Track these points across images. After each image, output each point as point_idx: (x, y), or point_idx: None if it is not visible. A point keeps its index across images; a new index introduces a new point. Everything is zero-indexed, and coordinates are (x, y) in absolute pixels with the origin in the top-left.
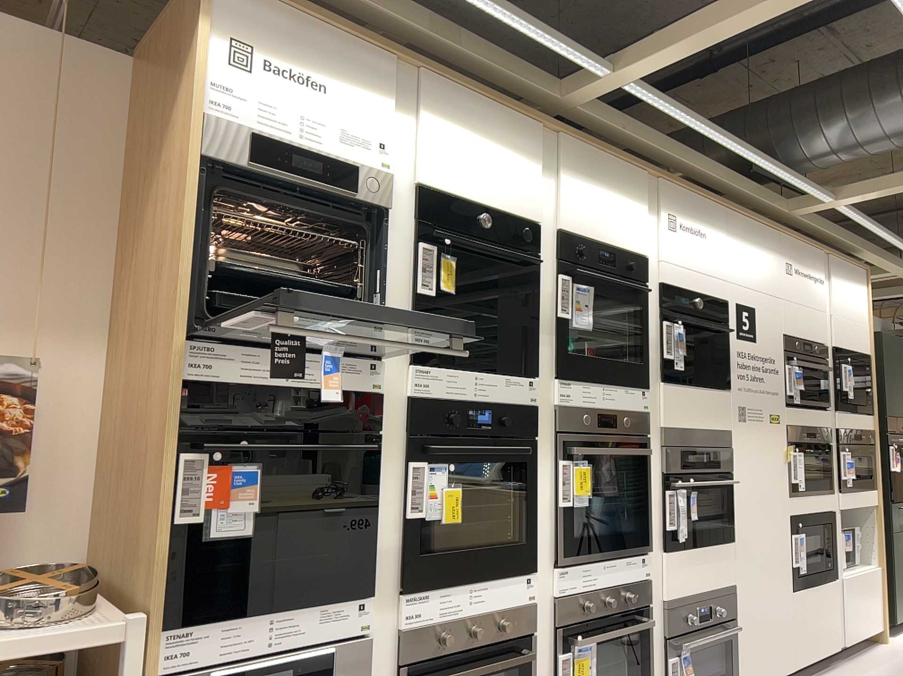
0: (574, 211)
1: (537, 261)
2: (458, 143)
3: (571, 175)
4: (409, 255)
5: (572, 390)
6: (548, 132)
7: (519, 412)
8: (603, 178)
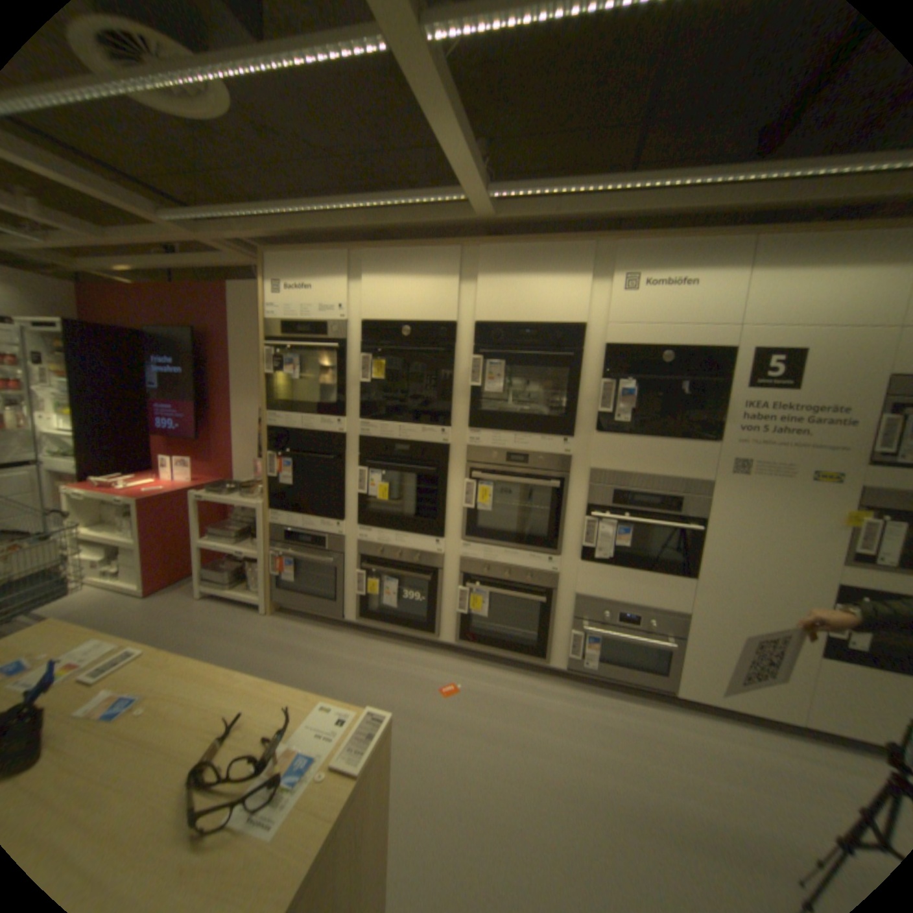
0: (497, 302)
1: (446, 351)
2: (387, 284)
3: (494, 273)
4: (359, 362)
5: (485, 439)
6: (467, 245)
7: (433, 451)
8: (536, 262)
